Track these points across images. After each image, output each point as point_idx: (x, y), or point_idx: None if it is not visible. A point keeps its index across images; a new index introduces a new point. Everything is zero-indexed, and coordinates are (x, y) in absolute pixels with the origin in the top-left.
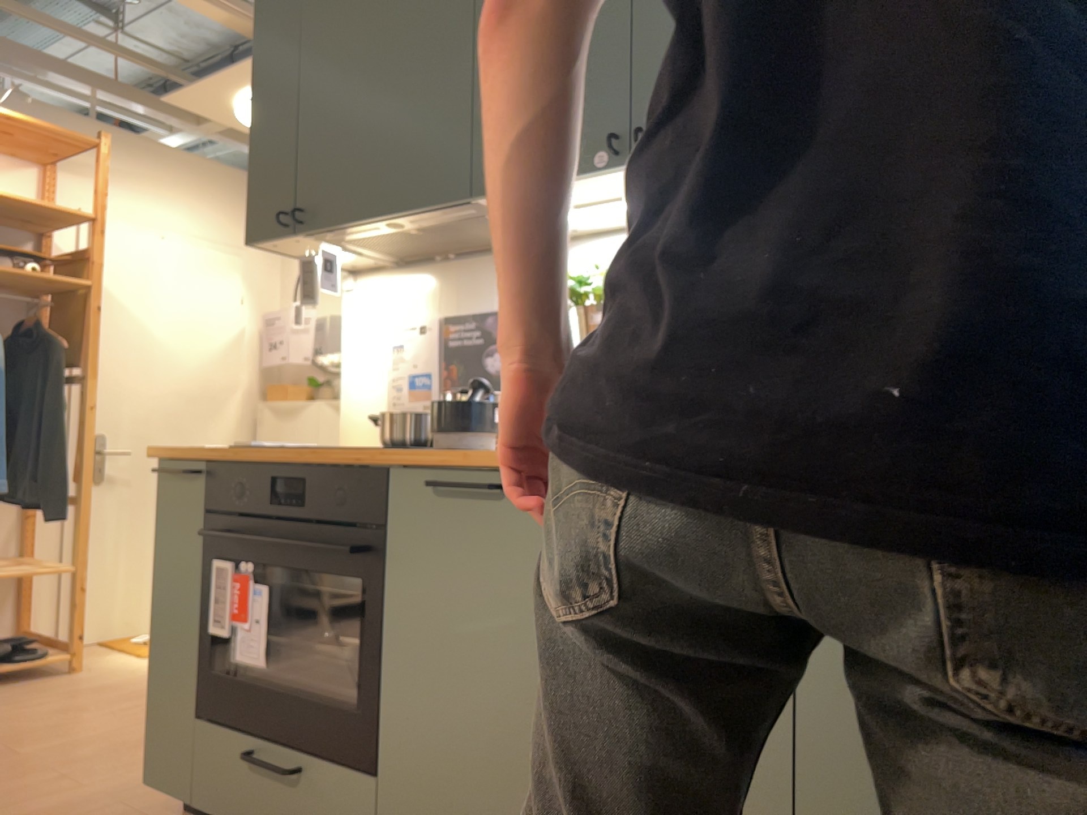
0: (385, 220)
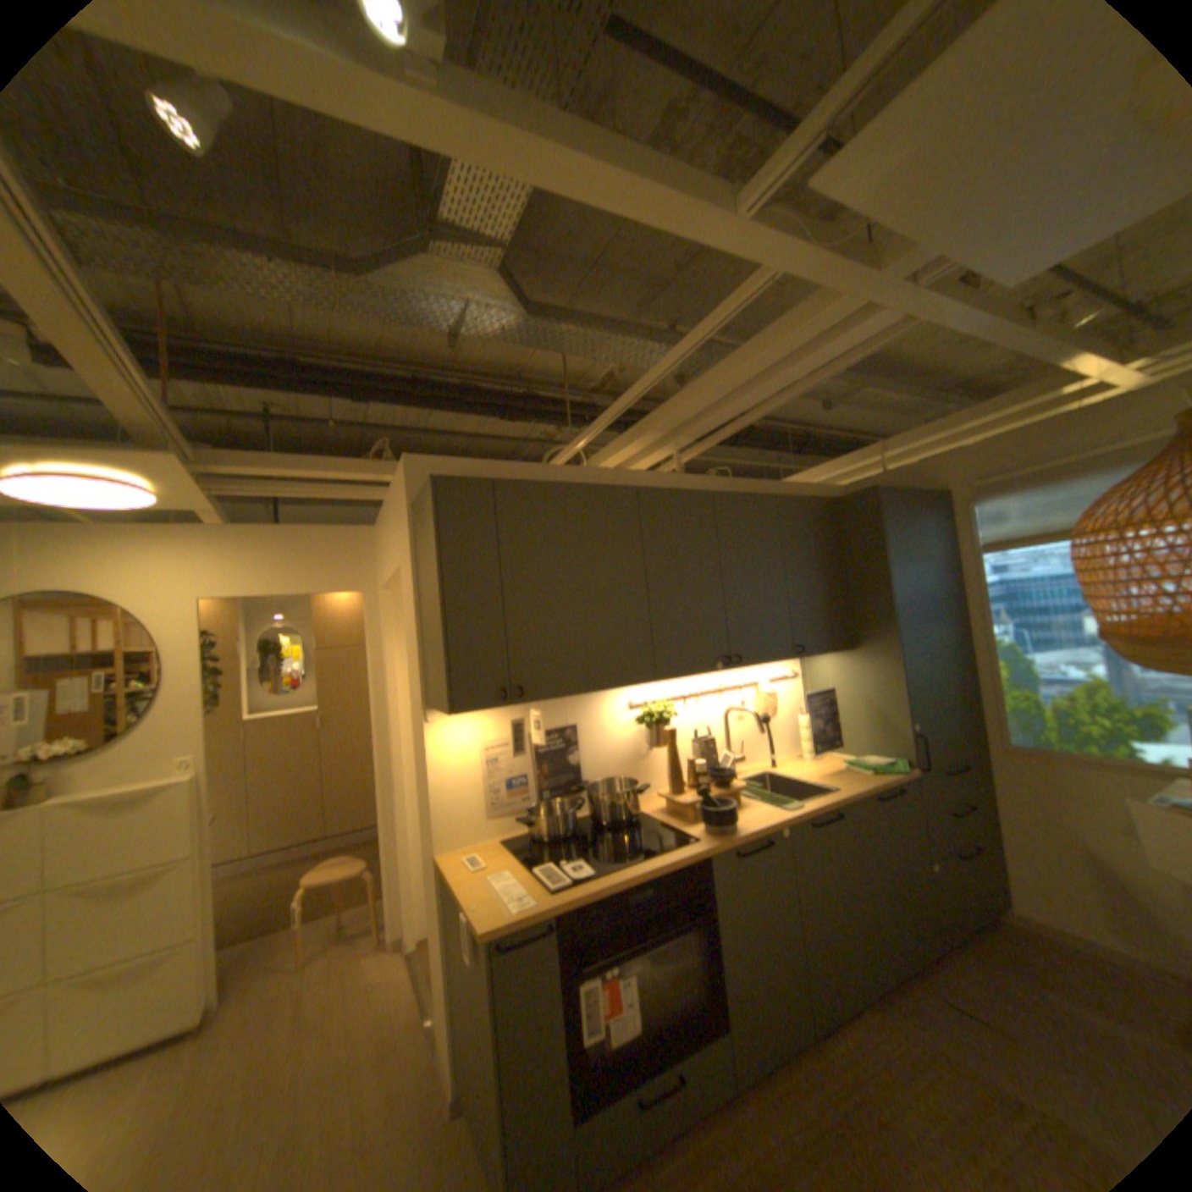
0: (589, 693)
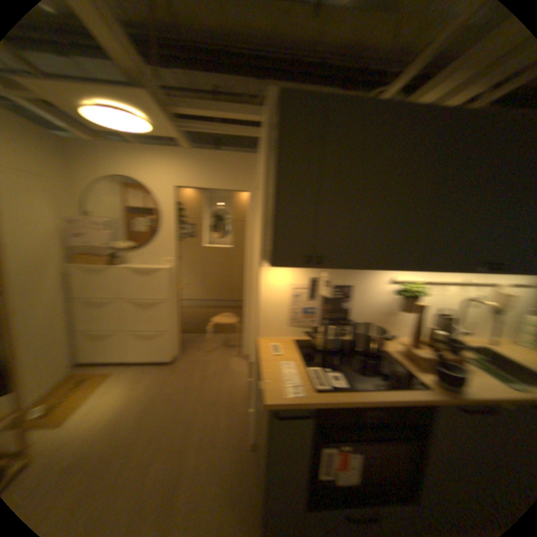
0: (370, 269)
